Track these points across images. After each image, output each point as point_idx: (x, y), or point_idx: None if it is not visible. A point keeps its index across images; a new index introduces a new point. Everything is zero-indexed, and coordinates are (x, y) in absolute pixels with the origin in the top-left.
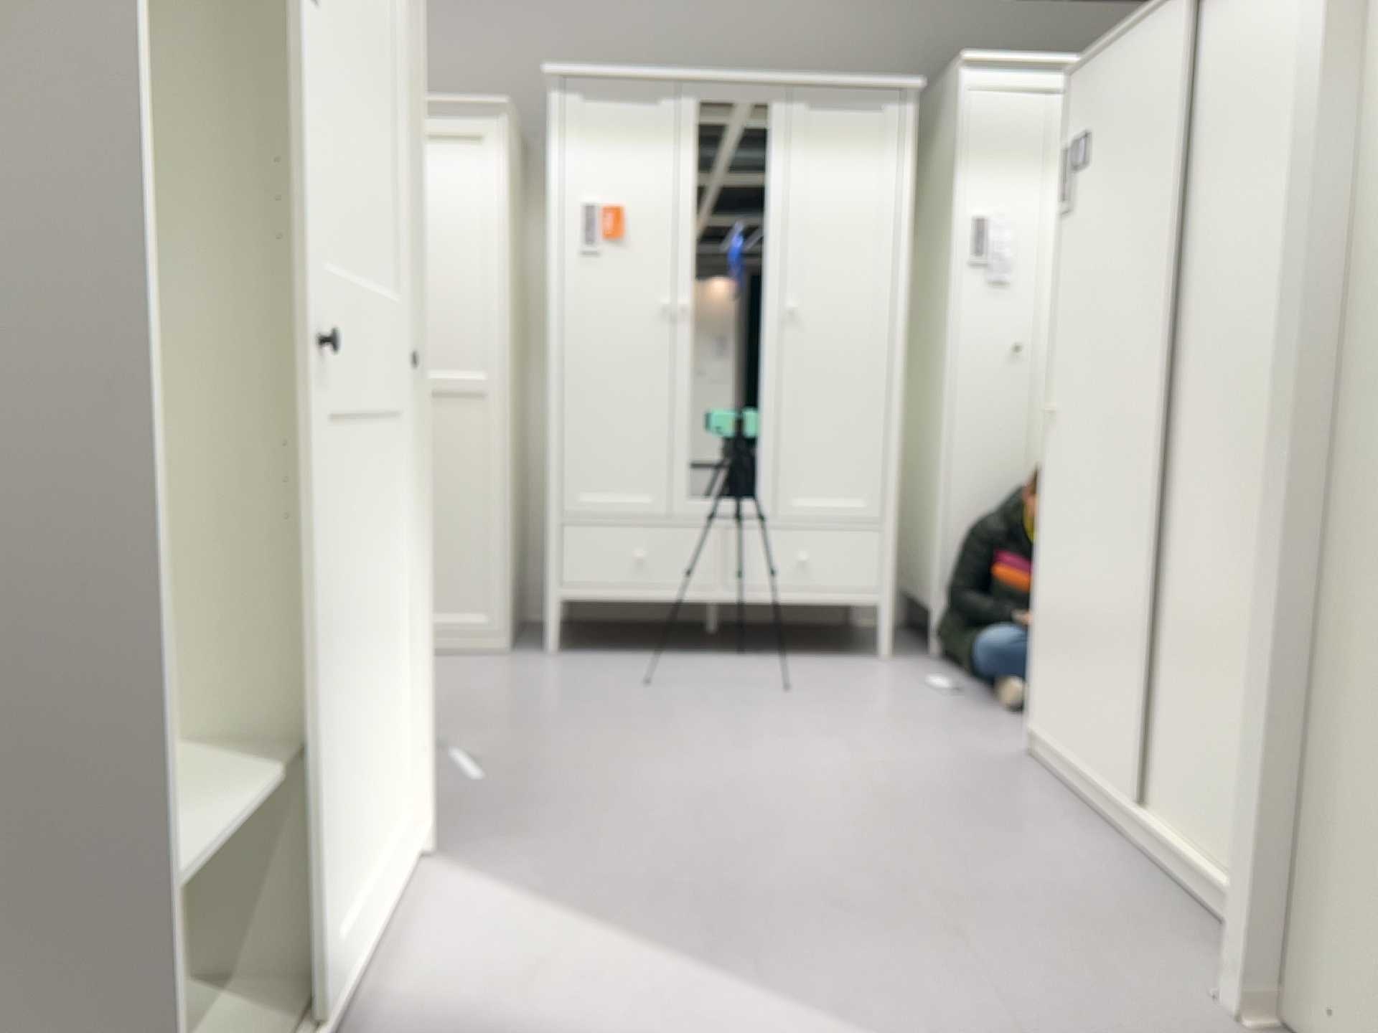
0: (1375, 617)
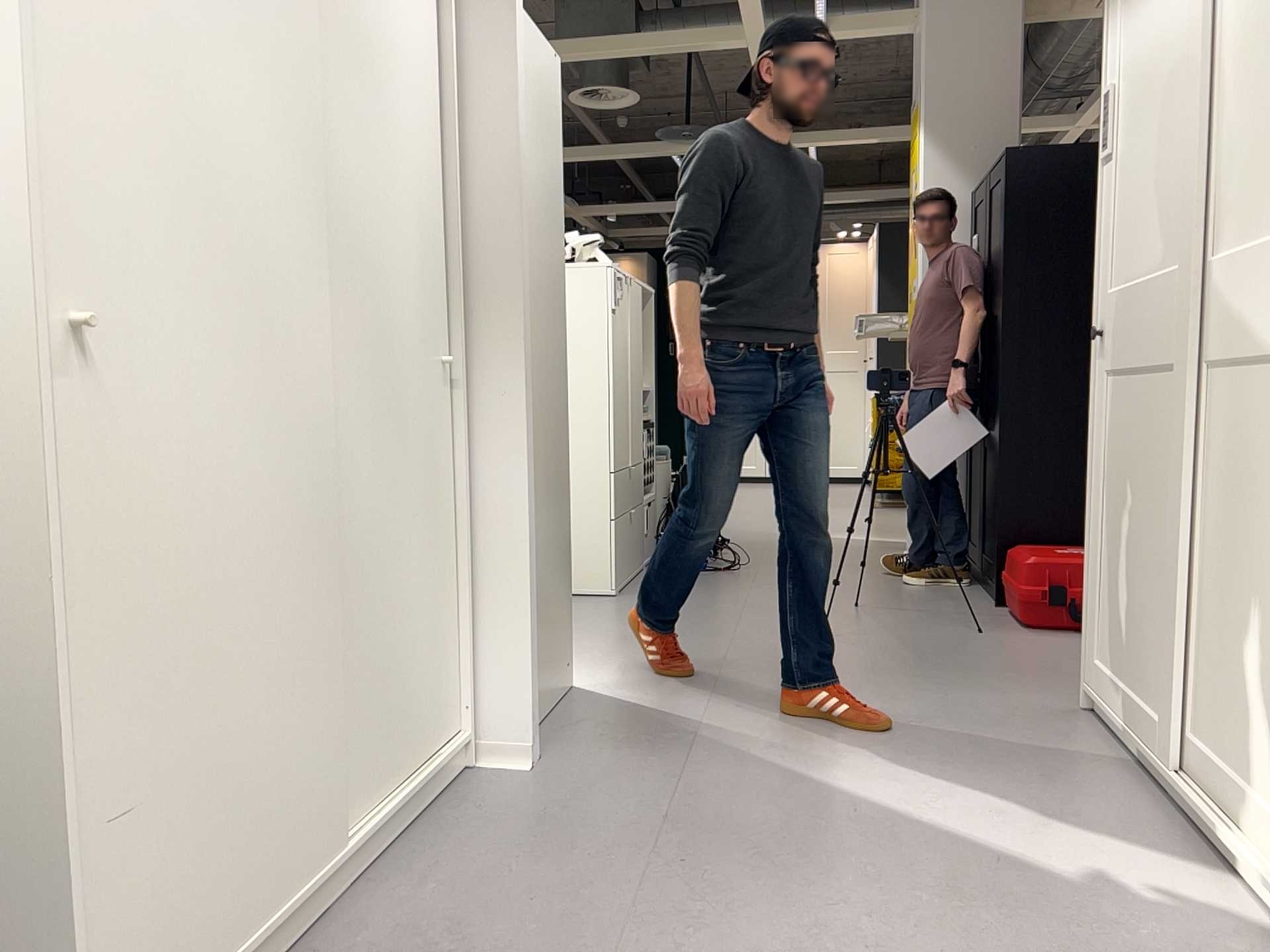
0: (531, 467)
